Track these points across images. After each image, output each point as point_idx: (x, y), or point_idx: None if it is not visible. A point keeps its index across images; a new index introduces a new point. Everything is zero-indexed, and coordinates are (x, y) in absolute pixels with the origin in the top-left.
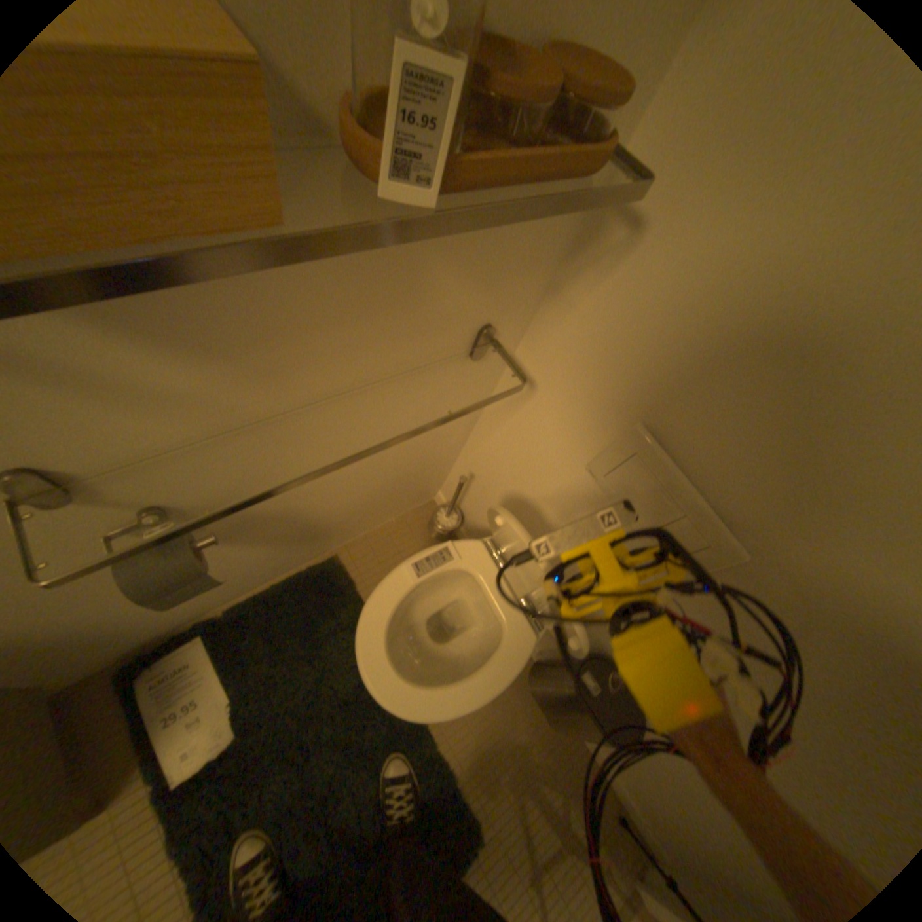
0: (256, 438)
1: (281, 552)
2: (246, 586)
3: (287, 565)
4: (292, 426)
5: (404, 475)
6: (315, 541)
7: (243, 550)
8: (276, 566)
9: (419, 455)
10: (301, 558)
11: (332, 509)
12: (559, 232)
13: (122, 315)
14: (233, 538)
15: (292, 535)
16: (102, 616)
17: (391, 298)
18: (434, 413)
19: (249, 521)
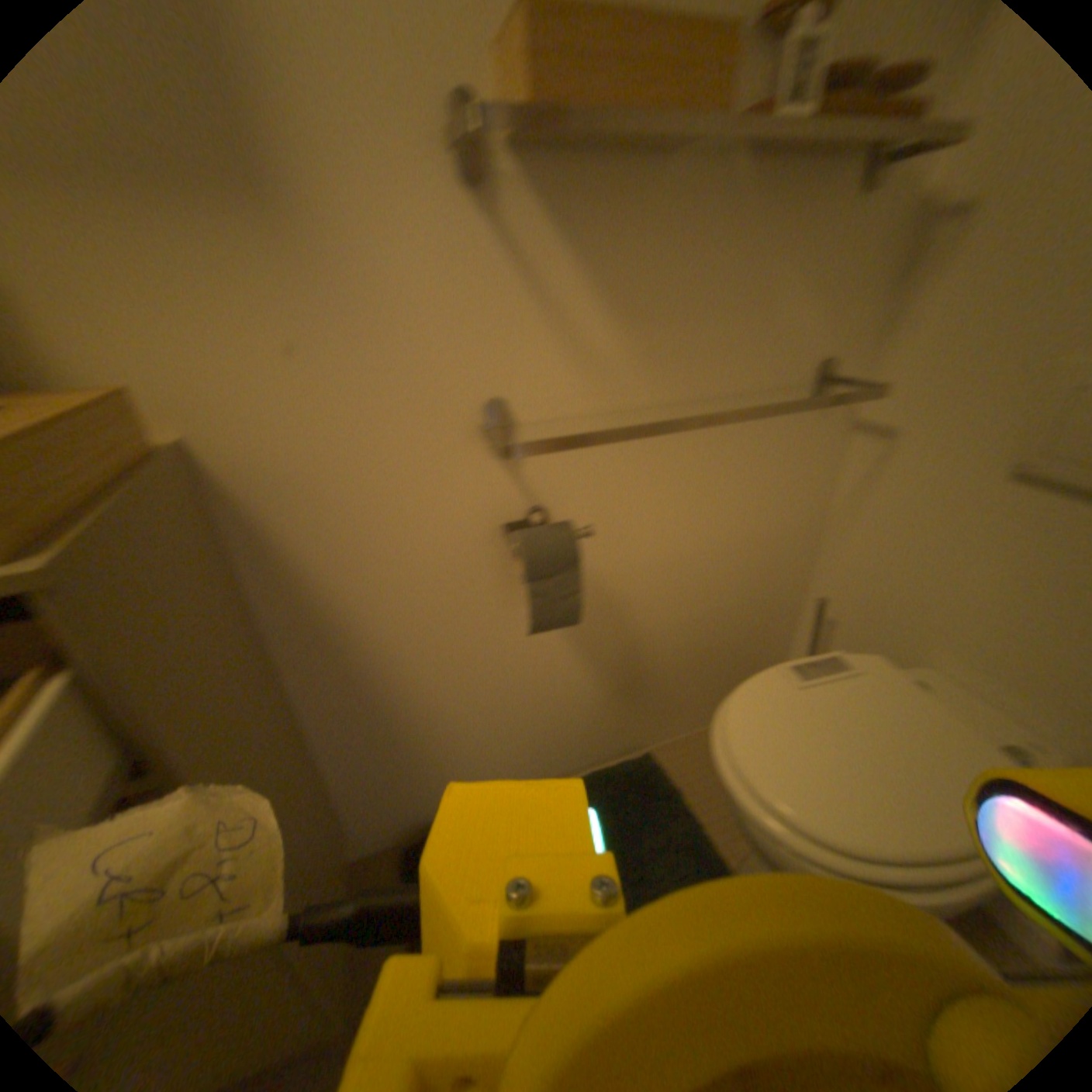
0: (638, 444)
1: (608, 700)
2: (561, 760)
3: (607, 744)
4: (666, 440)
5: (750, 609)
6: (643, 704)
7: (581, 659)
8: (597, 733)
9: (768, 570)
10: (622, 738)
11: (671, 632)
12: (896, 253)
13: (607, 267)
14: (580, 621)
15: (626, 663)
16: (451, 698)
17: (760, 297)
18: (787, 487)
19: (600, 596)
